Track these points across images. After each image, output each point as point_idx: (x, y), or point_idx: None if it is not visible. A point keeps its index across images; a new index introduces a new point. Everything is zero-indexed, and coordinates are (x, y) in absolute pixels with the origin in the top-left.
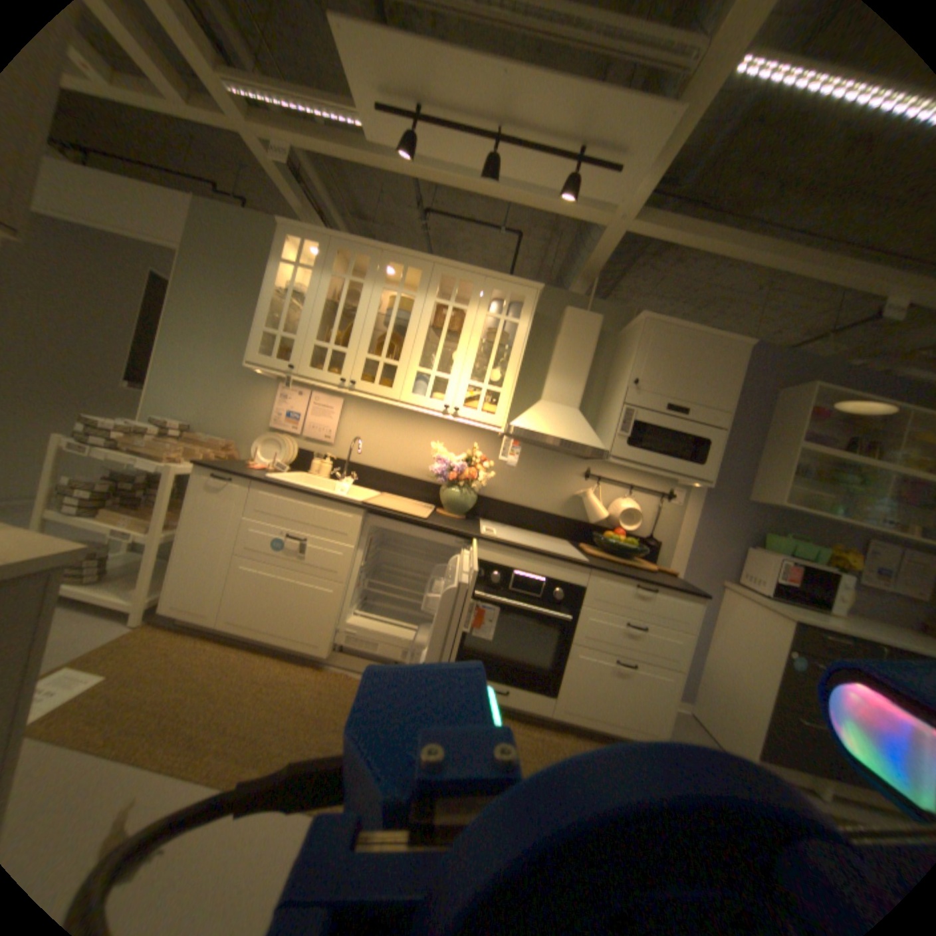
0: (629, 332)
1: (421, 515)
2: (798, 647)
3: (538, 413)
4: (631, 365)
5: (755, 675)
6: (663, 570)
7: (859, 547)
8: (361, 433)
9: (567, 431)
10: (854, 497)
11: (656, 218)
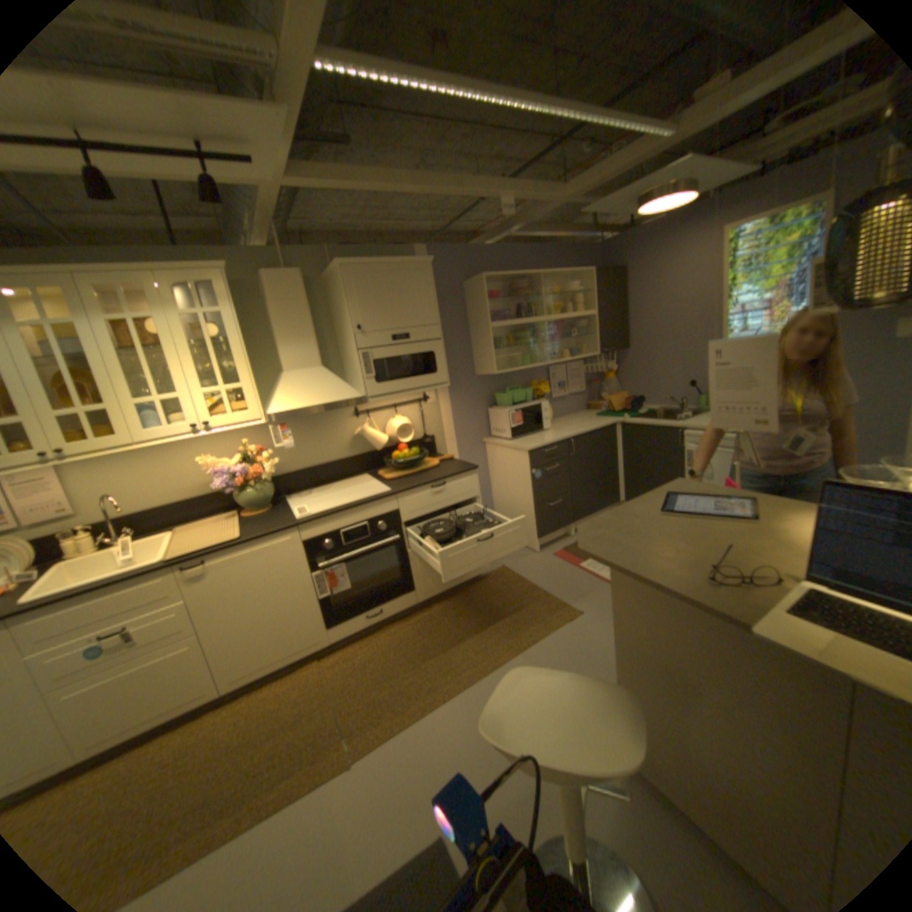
0: (332, 278)
1: (233, 535)
2: (533, 466)
3: (289, 388)
4: (349, 315)
5: (519, 492)
6: (443, 457)
7: (545, 375)
8: (105, 486)
9: (324, 395)
10: (532, 345)
11: (306, 172)
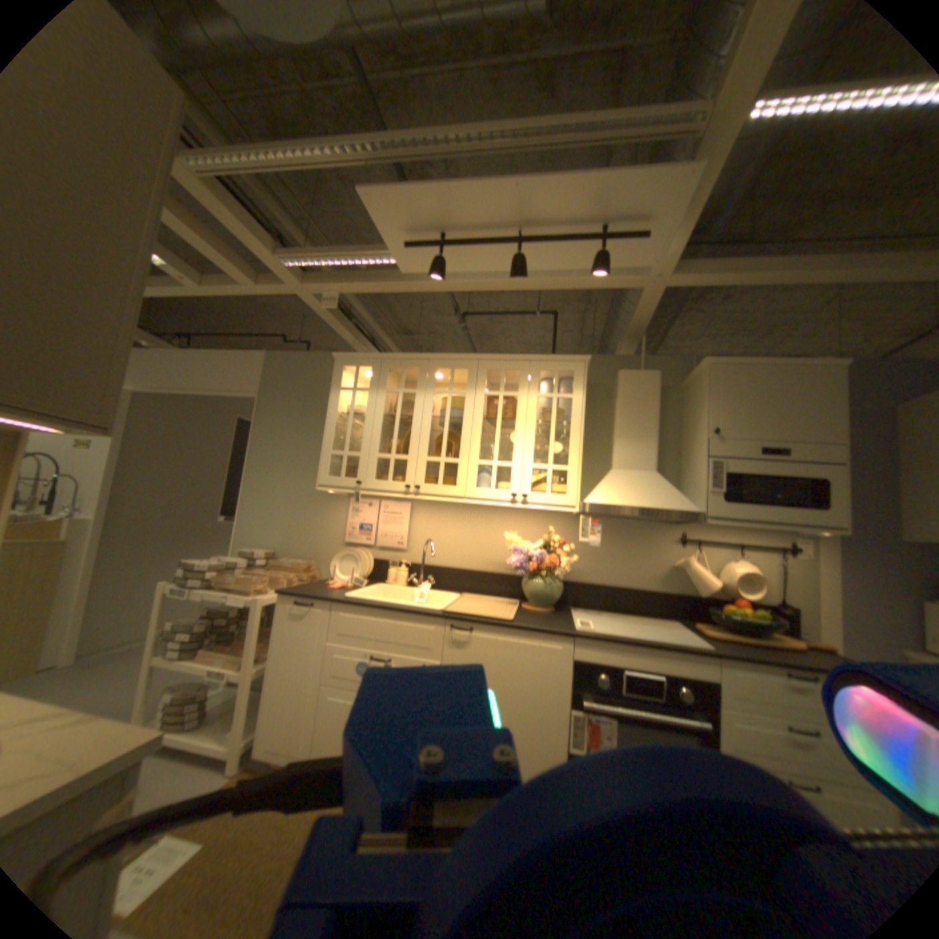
0: (694, 380)
1: (506, 615)
2: None
3: (612, 482)
4: (706, 414)
5: None
6: (813, 644)
7: None
8: (432, 532)
9: (650, 497)
10: None
11: (695, 266)
